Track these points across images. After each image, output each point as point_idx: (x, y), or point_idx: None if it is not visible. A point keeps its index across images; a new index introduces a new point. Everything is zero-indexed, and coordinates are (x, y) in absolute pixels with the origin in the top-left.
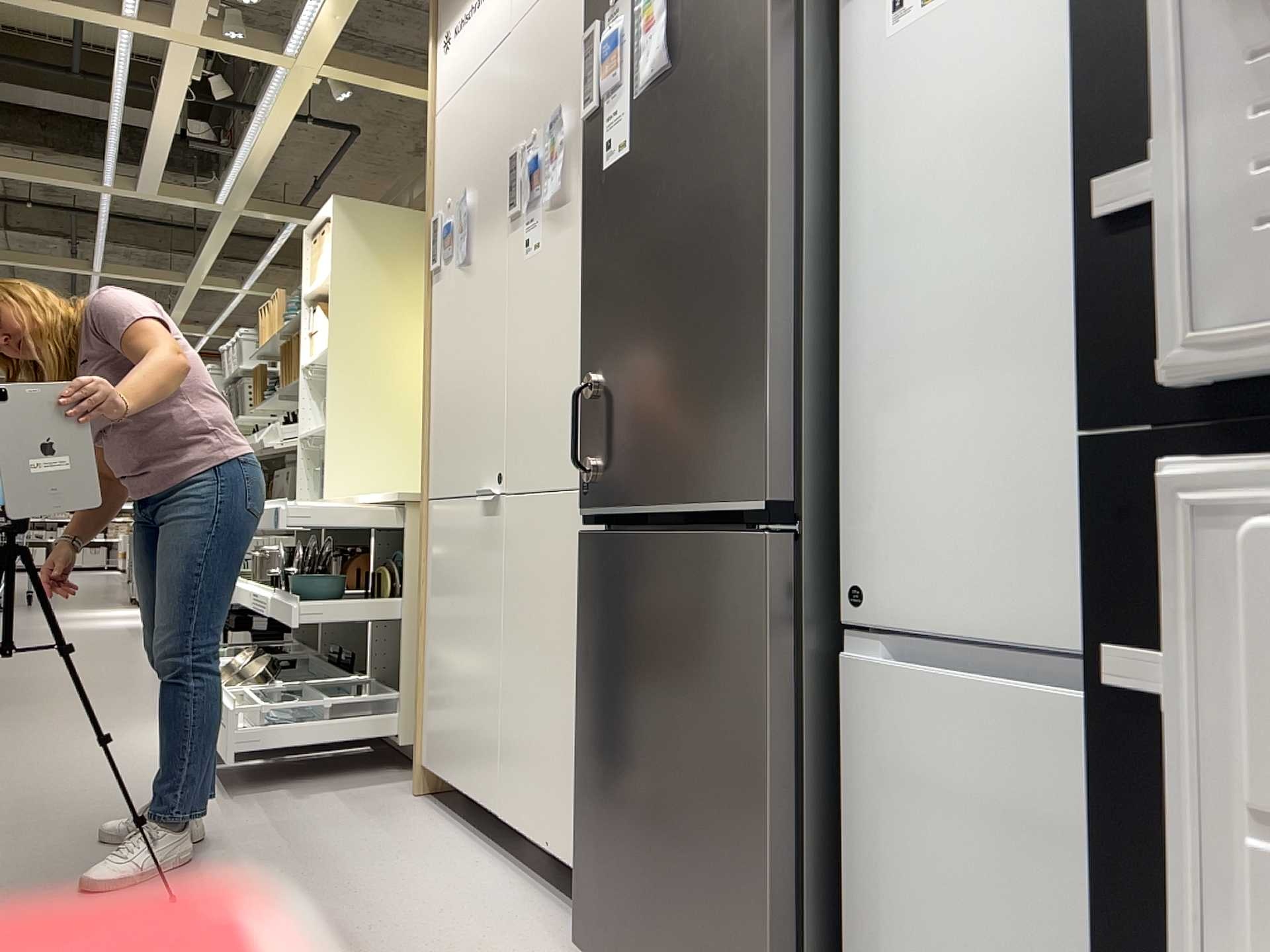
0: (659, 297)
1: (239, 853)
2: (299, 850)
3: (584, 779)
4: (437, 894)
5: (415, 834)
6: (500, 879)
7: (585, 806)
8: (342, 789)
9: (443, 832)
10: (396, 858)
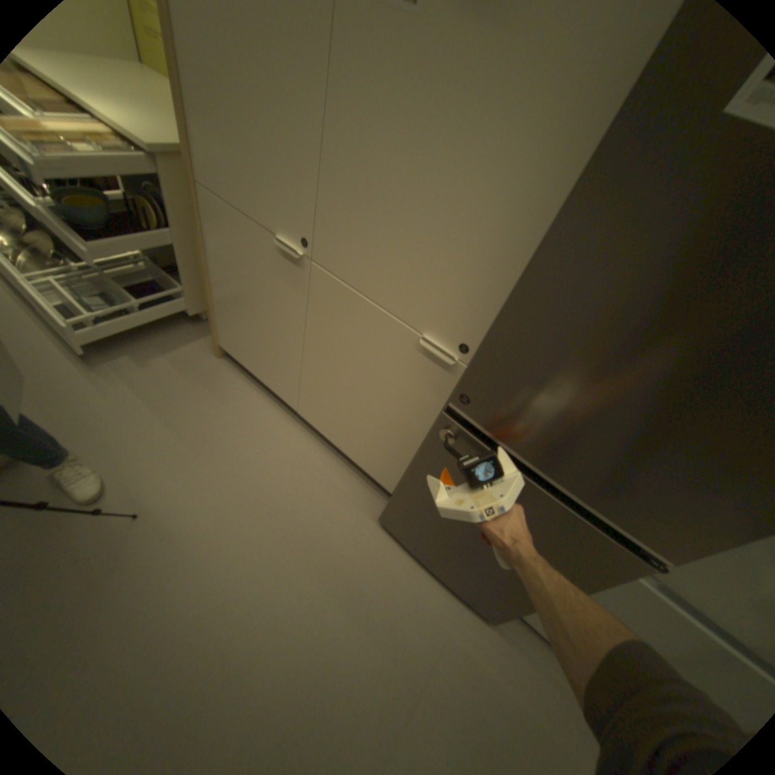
0: (692, 378)
1: (143, 441)
2: (180, 431)
3: (405, 491)
4: (285, 467)
5: (241, 402)
6: (308, 444)
7: (402, 495)
8: (167, 351)
9: (255, 399)
10: (244, 432)
